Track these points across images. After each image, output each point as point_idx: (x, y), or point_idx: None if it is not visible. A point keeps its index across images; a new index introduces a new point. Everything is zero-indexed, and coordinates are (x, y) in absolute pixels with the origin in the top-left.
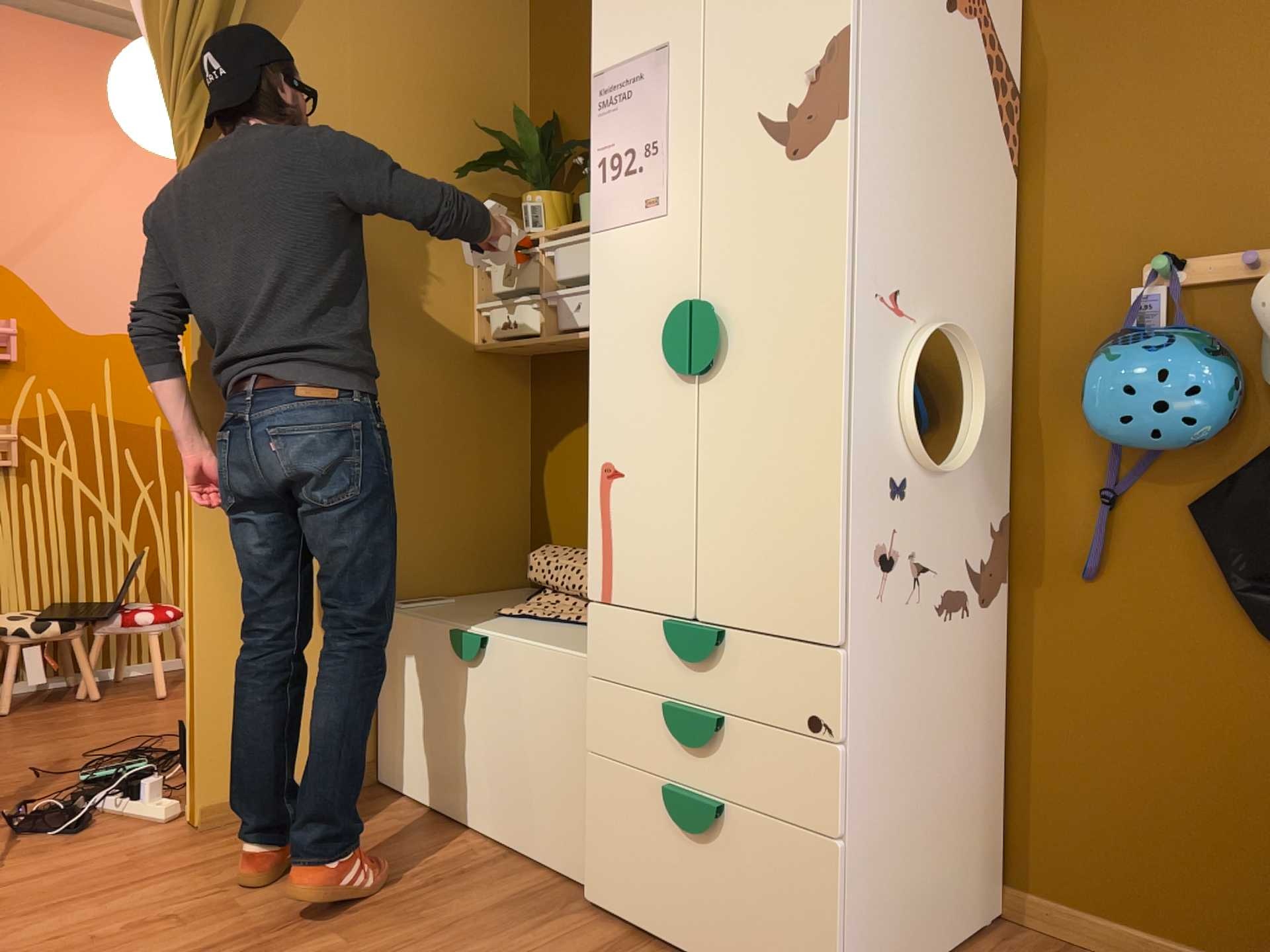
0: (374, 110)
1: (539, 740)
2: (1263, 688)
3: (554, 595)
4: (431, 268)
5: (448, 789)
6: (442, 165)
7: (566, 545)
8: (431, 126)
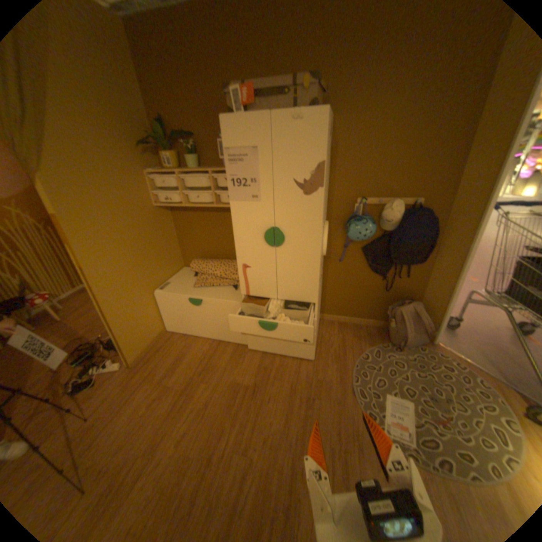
0: (92, 124)
1: (225, 320)
2: (369, 278)
3: (204, 275)
4: (132, 183)
5: (195, 331)
6: (123, 141)
7: (195, 256)
8: (114, 125)
